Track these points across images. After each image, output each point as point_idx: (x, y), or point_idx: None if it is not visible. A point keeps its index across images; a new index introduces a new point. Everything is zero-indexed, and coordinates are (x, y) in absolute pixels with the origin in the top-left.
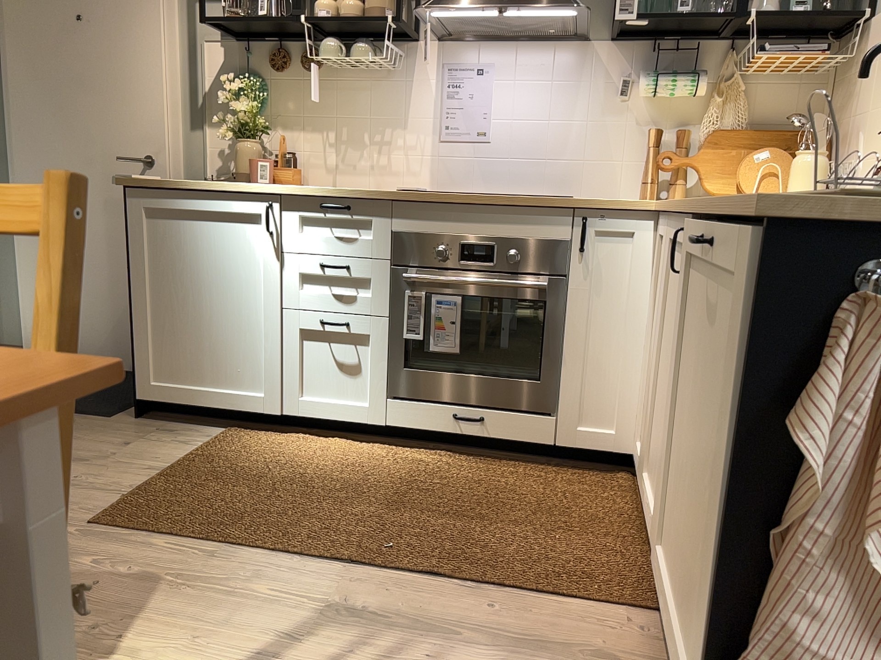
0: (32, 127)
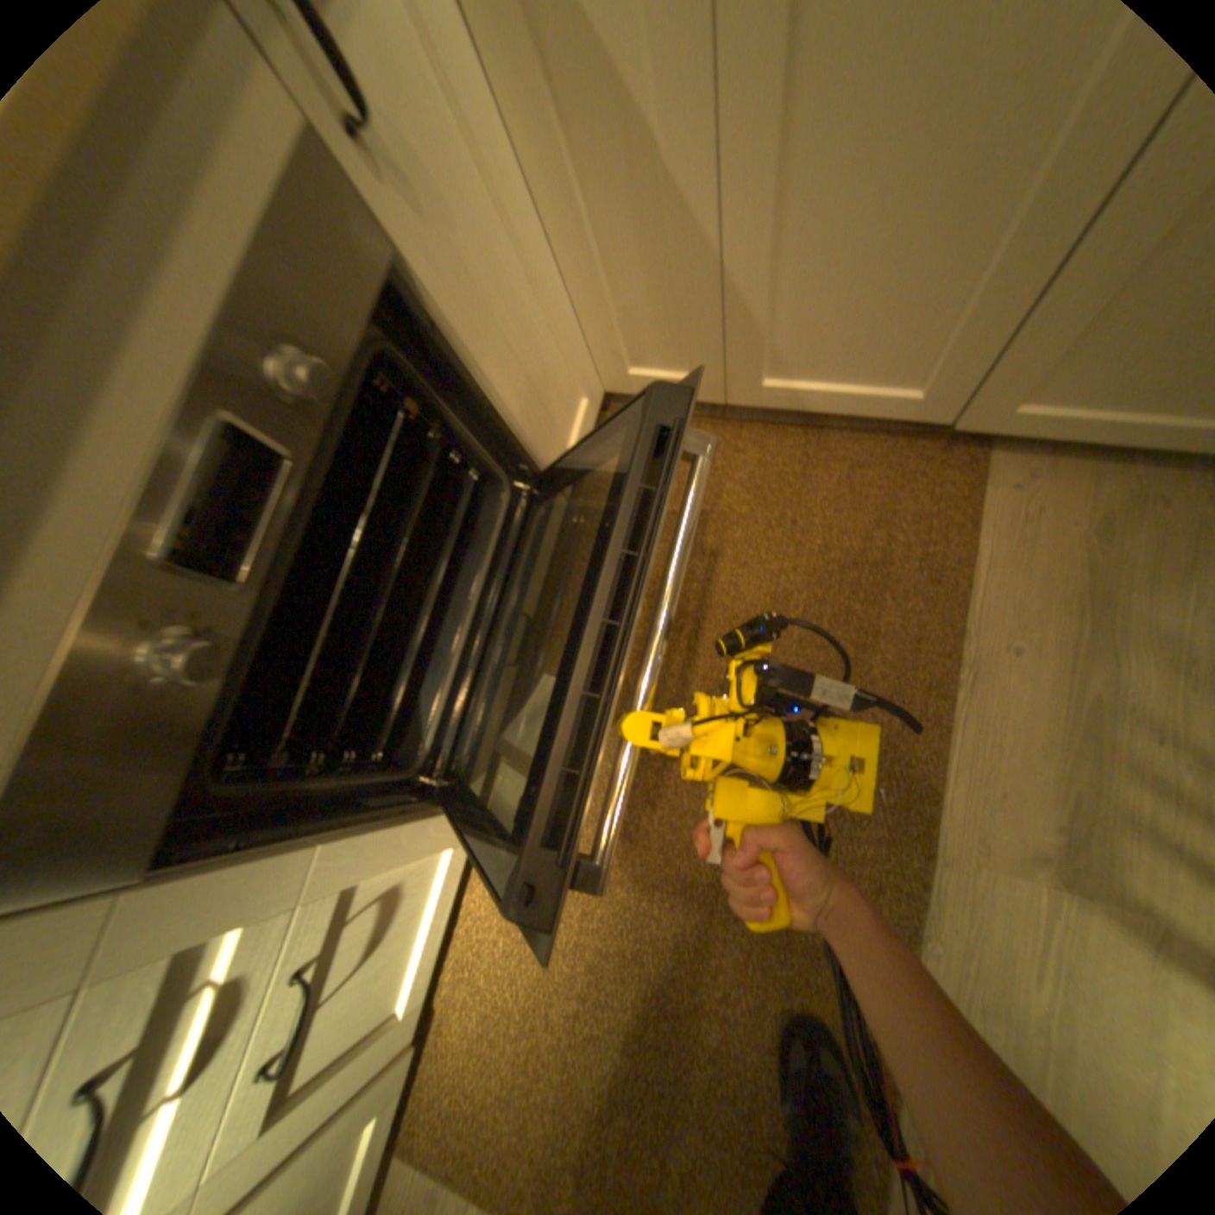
0: None
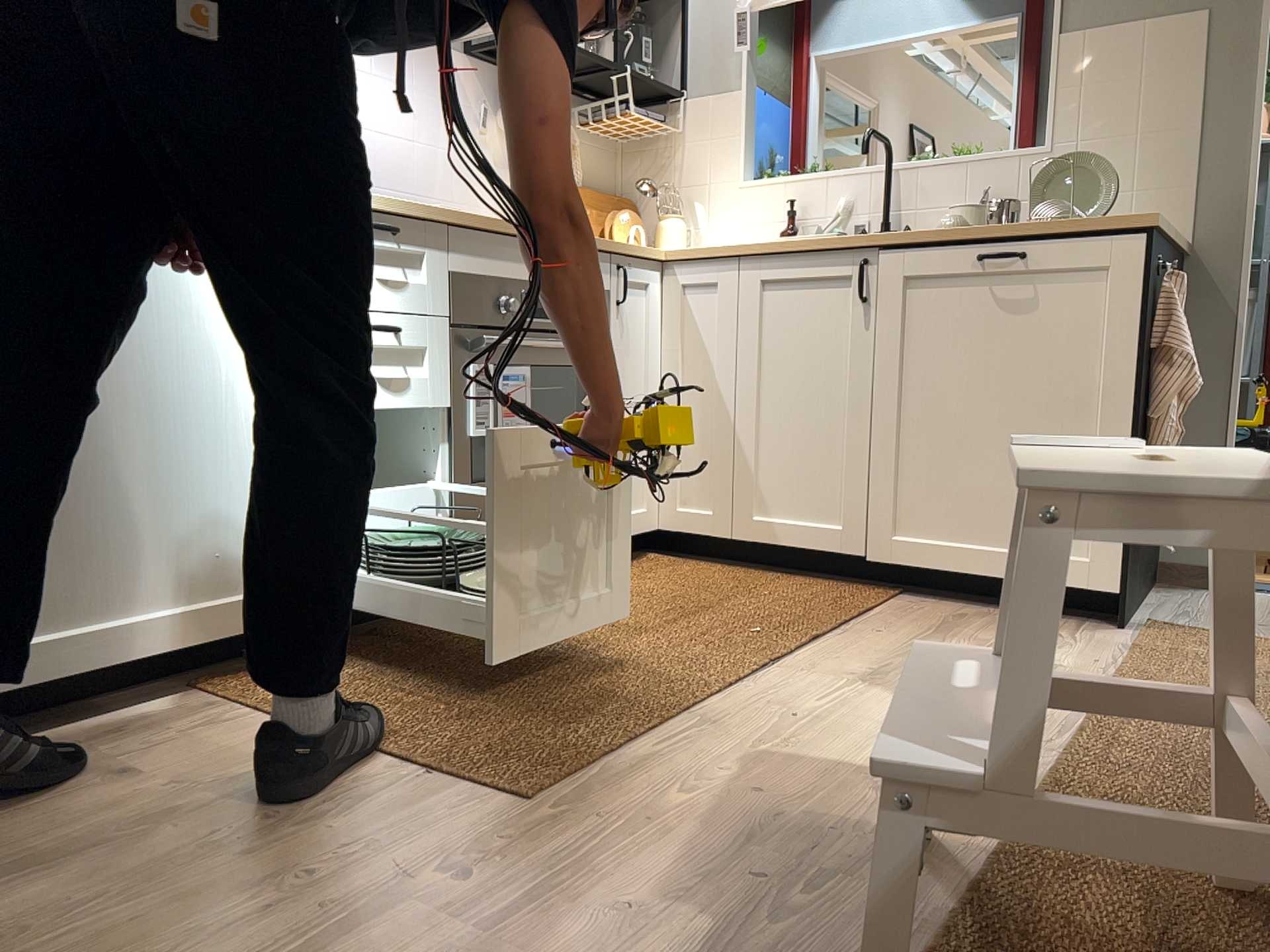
0: None
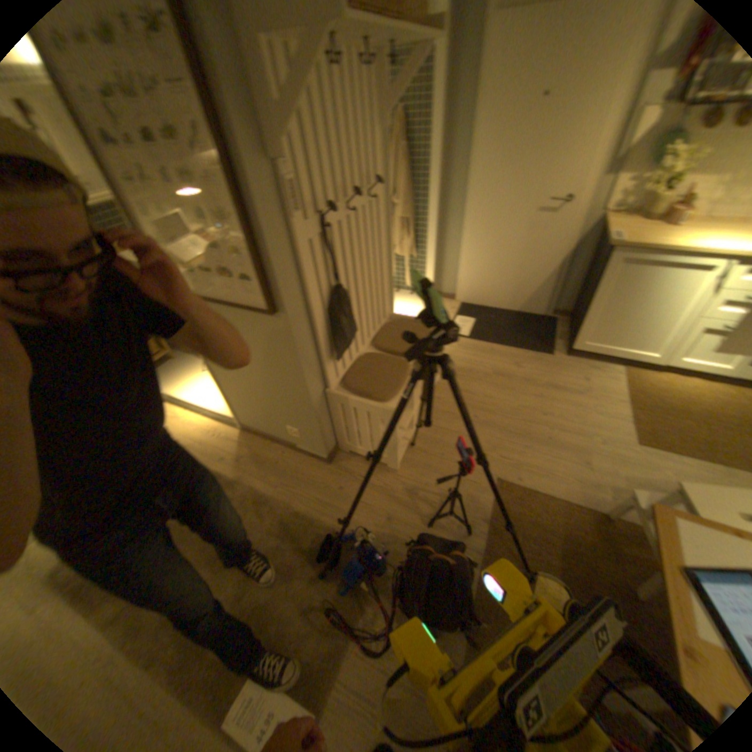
0: (489, 176)
